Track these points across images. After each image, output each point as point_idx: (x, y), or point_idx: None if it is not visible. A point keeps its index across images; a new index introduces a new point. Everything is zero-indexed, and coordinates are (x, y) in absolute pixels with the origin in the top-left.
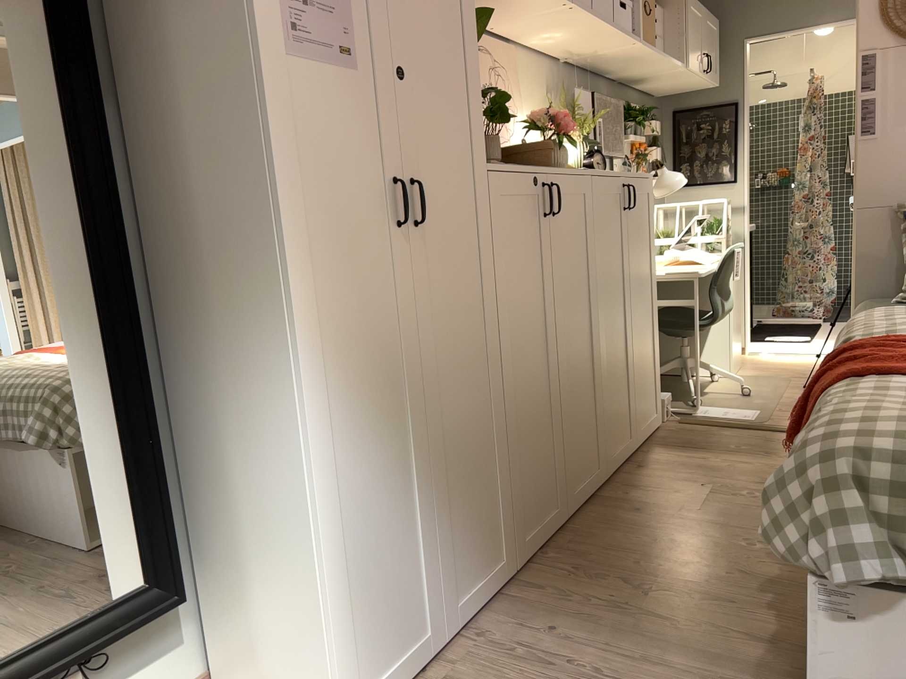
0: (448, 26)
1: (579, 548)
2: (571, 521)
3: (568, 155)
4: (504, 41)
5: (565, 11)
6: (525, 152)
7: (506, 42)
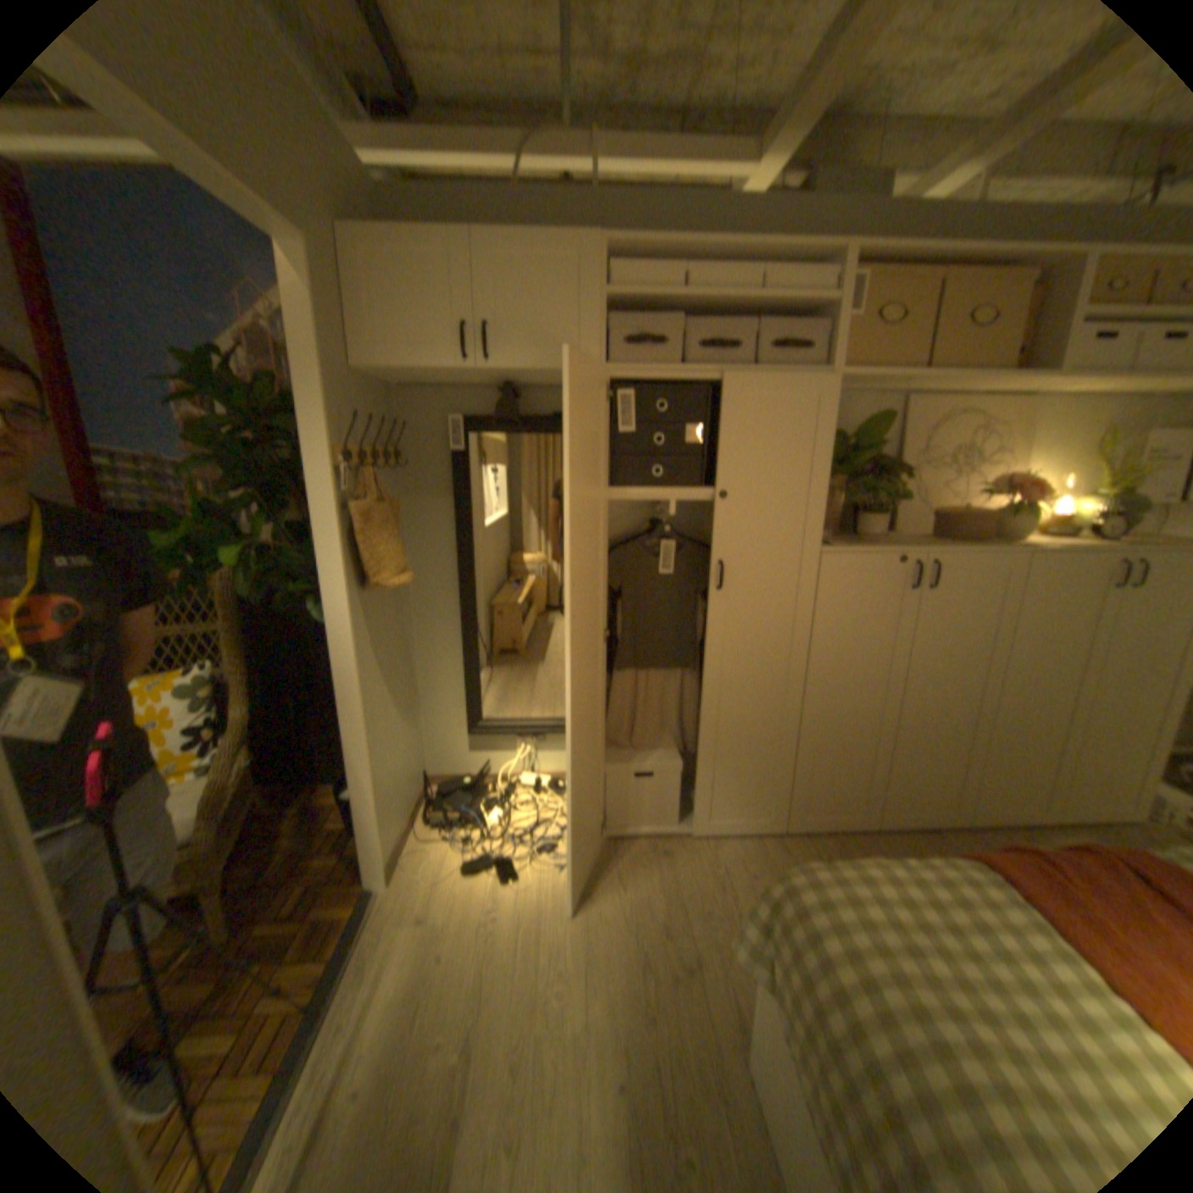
0: (823, 440)
1: (858, 853)
2: (884, 833)
3: (1037, 522)
4: (1020, 395)
5: (1061, 379)
6: (951, 521)
7: (1028, 394)
